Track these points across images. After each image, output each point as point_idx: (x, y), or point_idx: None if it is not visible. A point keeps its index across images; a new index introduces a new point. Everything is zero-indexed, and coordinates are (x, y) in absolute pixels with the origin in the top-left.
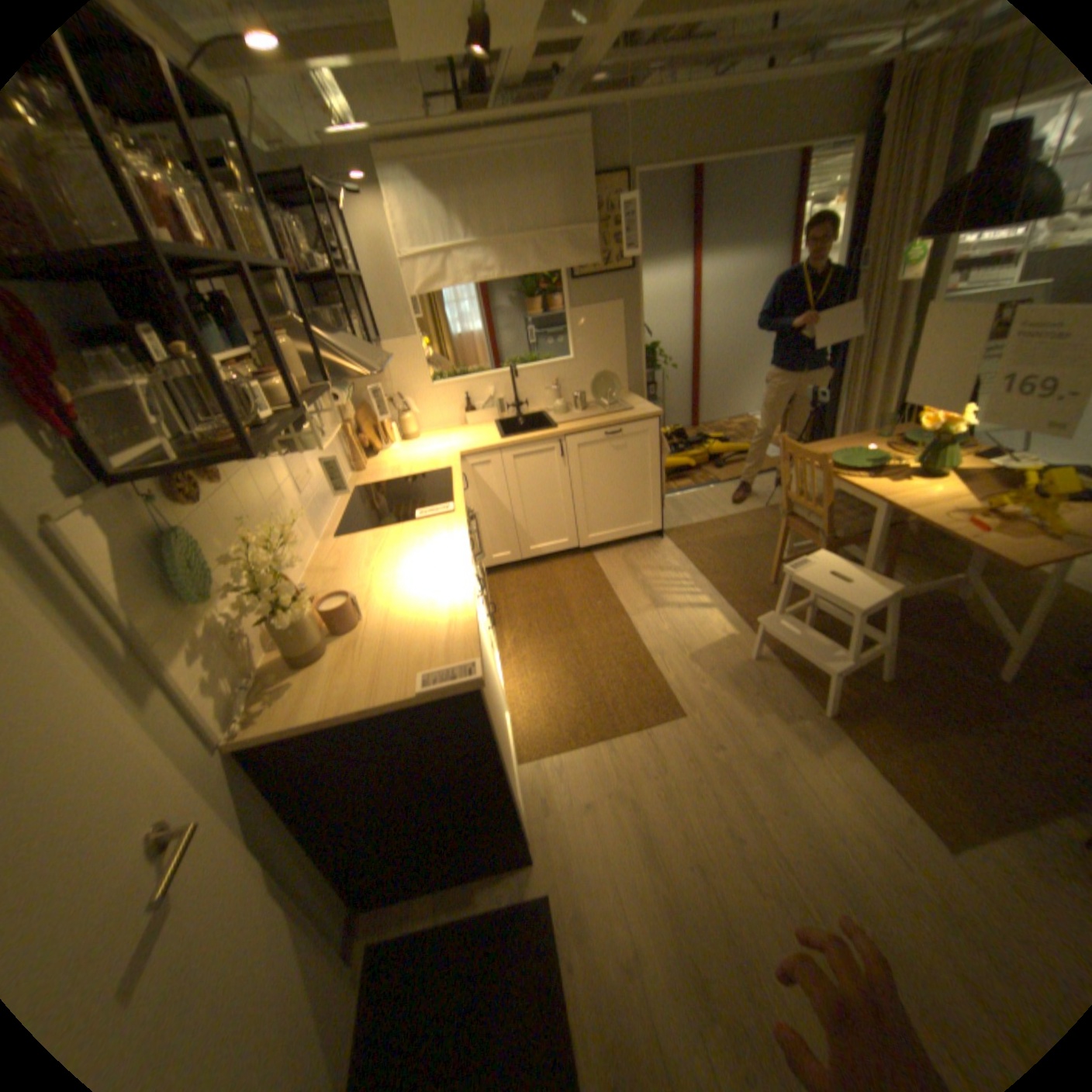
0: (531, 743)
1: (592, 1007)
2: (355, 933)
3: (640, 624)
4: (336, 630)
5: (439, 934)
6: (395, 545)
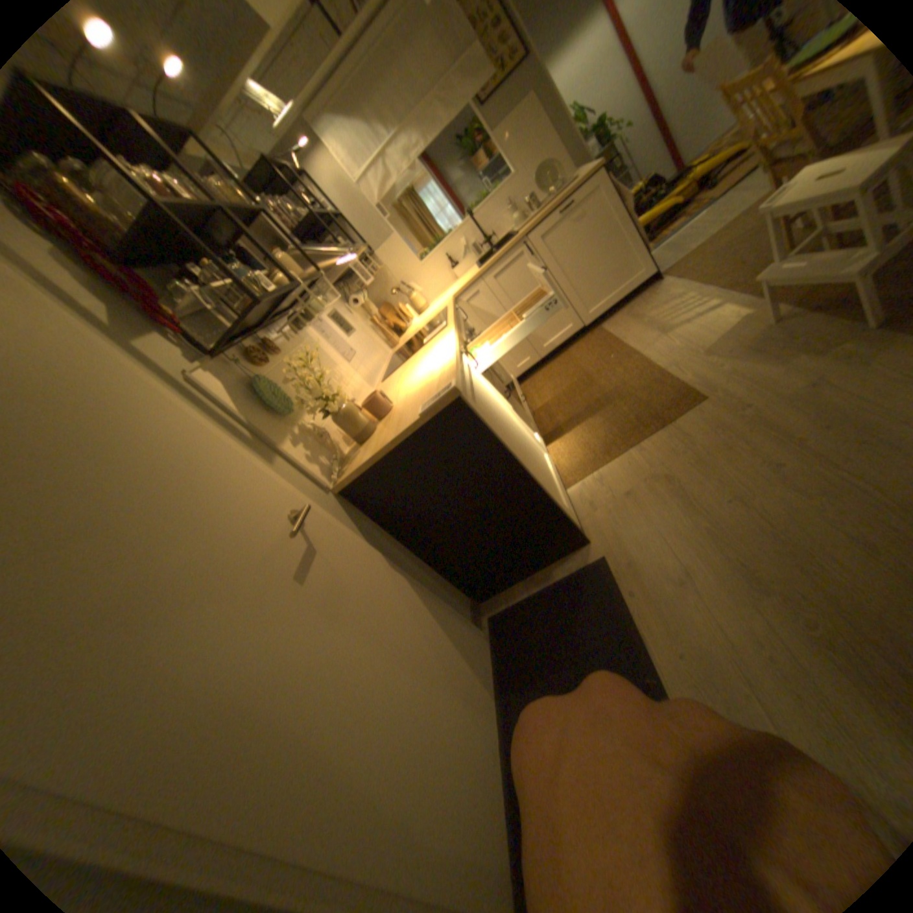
0: (575, 470)
1: (655, 611)
2: (481, 613)
3: (653, 352)
4: (382, 416)
5: (533, 599)
6: (414, 363)
